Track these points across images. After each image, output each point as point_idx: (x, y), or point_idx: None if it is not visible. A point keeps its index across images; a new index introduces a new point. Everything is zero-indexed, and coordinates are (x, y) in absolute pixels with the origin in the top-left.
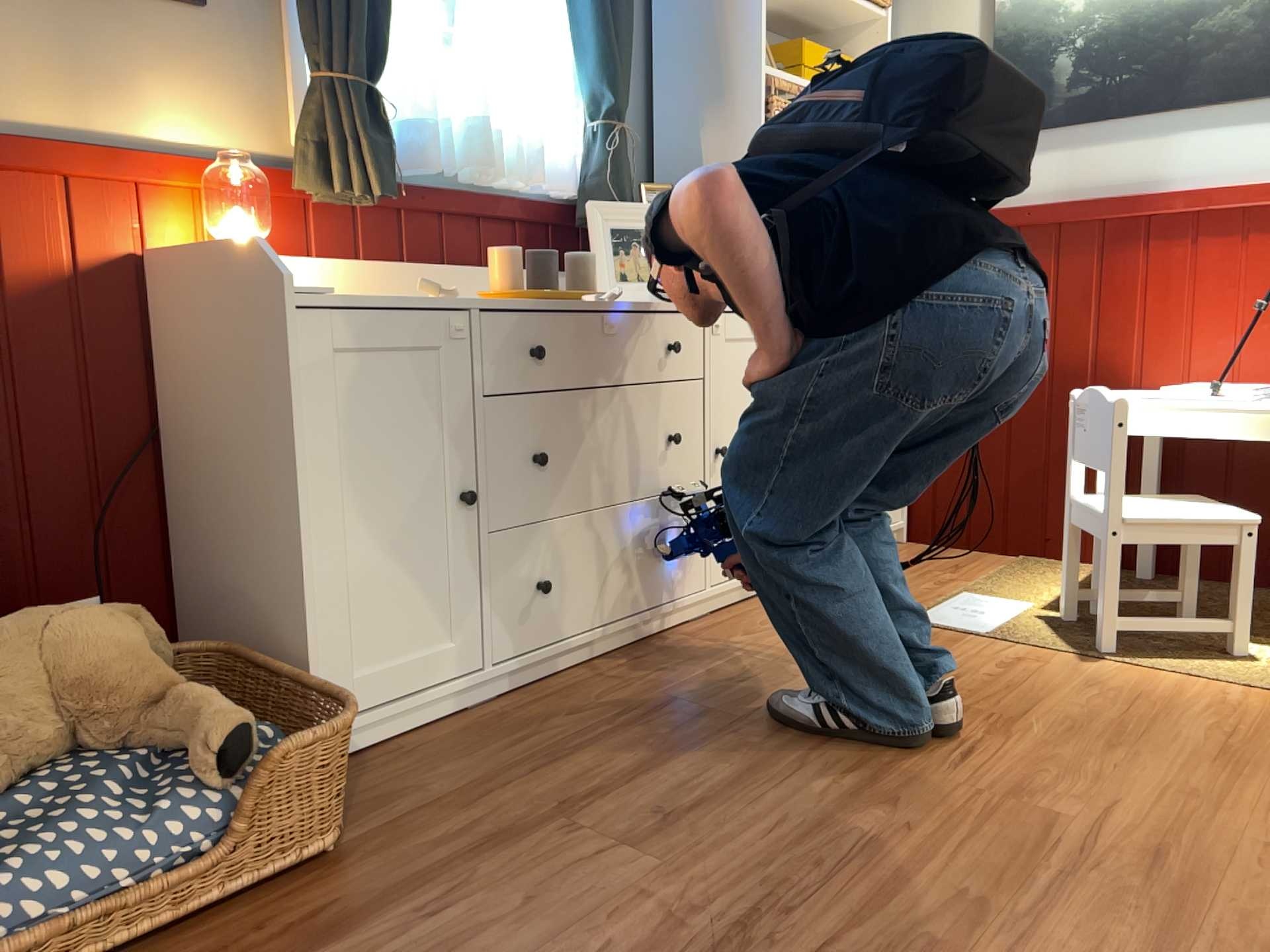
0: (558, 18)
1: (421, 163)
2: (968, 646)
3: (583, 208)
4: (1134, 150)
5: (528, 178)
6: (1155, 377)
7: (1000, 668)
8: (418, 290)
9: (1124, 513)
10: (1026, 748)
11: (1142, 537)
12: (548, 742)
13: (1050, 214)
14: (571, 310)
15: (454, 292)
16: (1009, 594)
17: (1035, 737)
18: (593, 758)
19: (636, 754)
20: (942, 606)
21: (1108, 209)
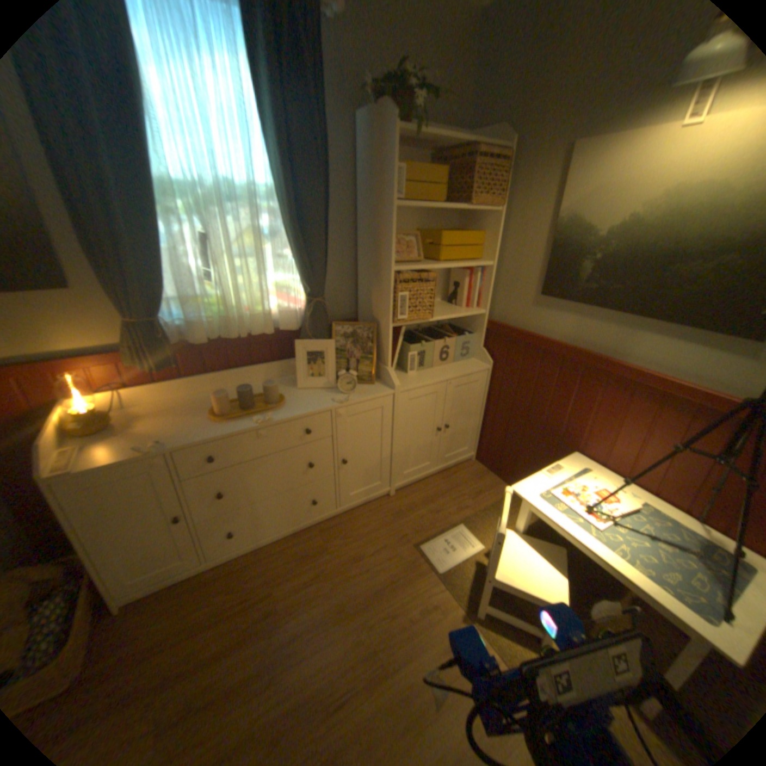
0: (283, 245)
1: (195, 341)
2: (424, 585)
3: (302, 335)
4: (617, 331)
5: (264, 331)
6: (593, 453)
7: (420, 616)
8: (138, 448)
9: (501, 573)
10: (370, 712)
11: (504, 590)
12: (202, 618)
13: (561, 350)
14: (236, 434)
15: (158, 446)
16: (481, 534)
17: (382, 702)
18: (205, 640)
19: (221, 644)
20: (441, 537)
21: (591, 361)
